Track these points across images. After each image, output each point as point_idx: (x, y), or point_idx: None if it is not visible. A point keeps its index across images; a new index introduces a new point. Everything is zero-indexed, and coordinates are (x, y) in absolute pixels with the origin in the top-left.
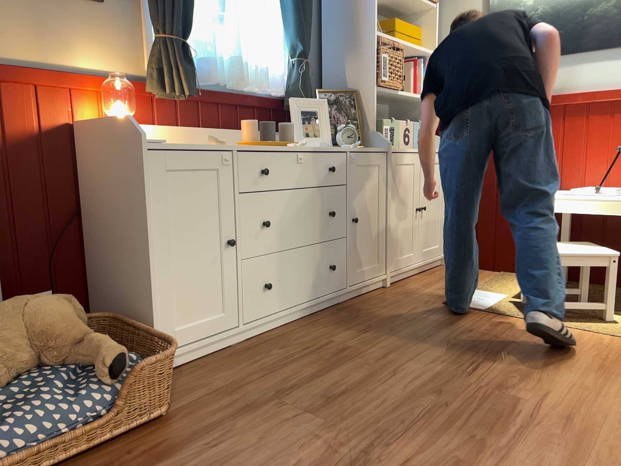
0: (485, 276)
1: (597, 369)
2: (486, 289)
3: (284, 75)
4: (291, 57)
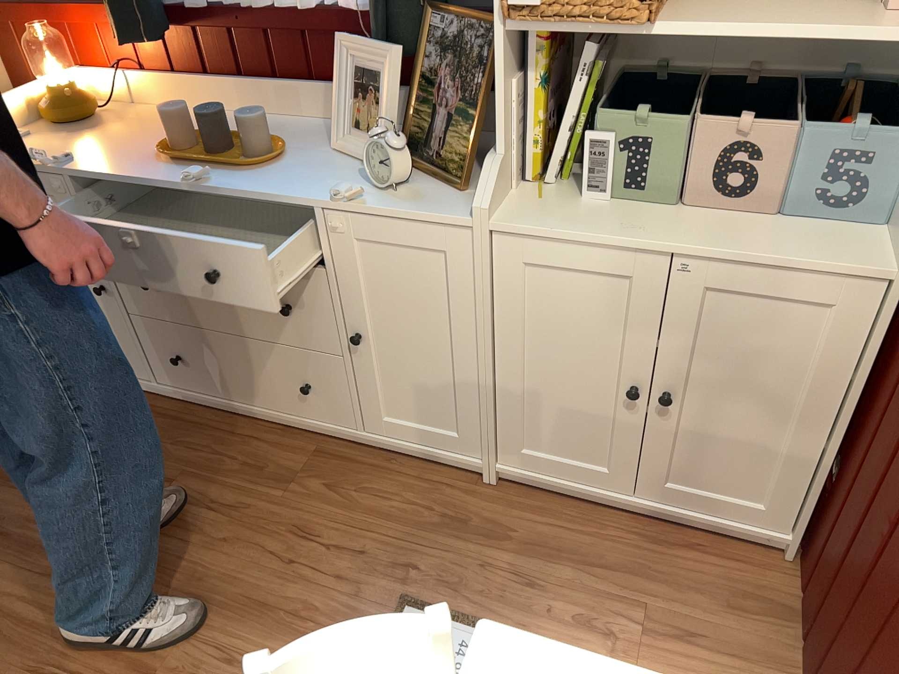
0: None
1: None
2: None
3: None
4: None
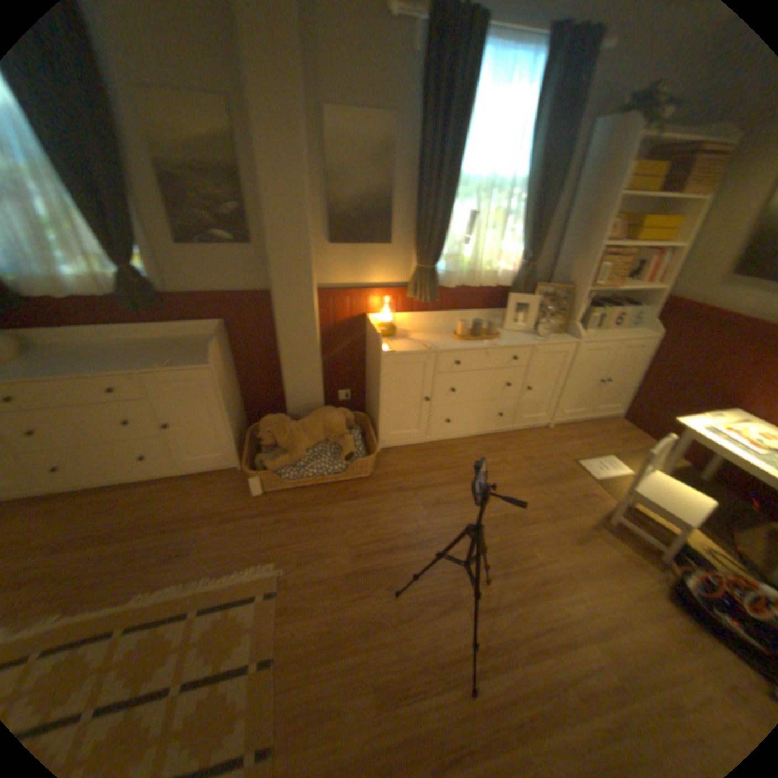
0: (642, 446)
1: (612, 567)
2: (623, 461)
3: (518, 269)
4: (524, 259)
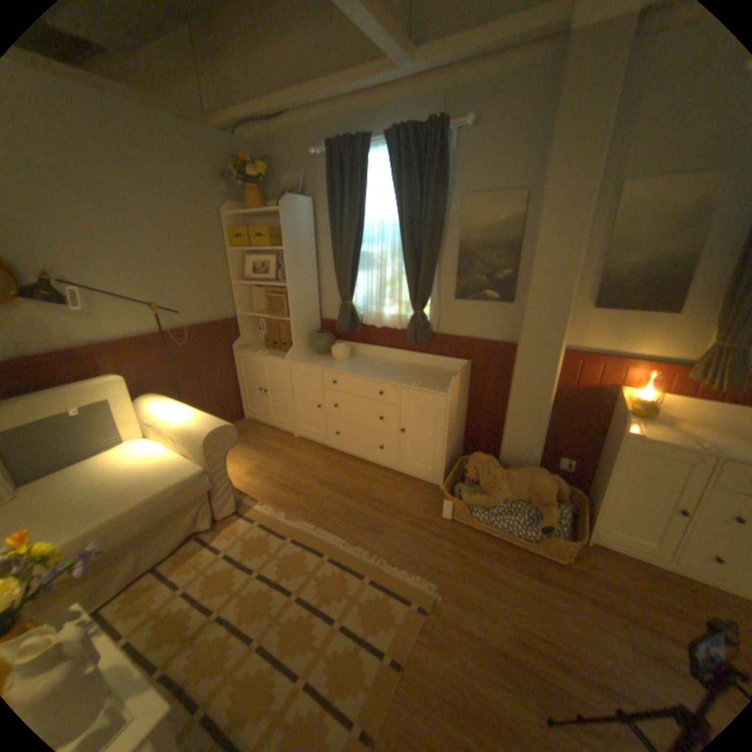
0: None
1: None
2: None
3: None
4: None
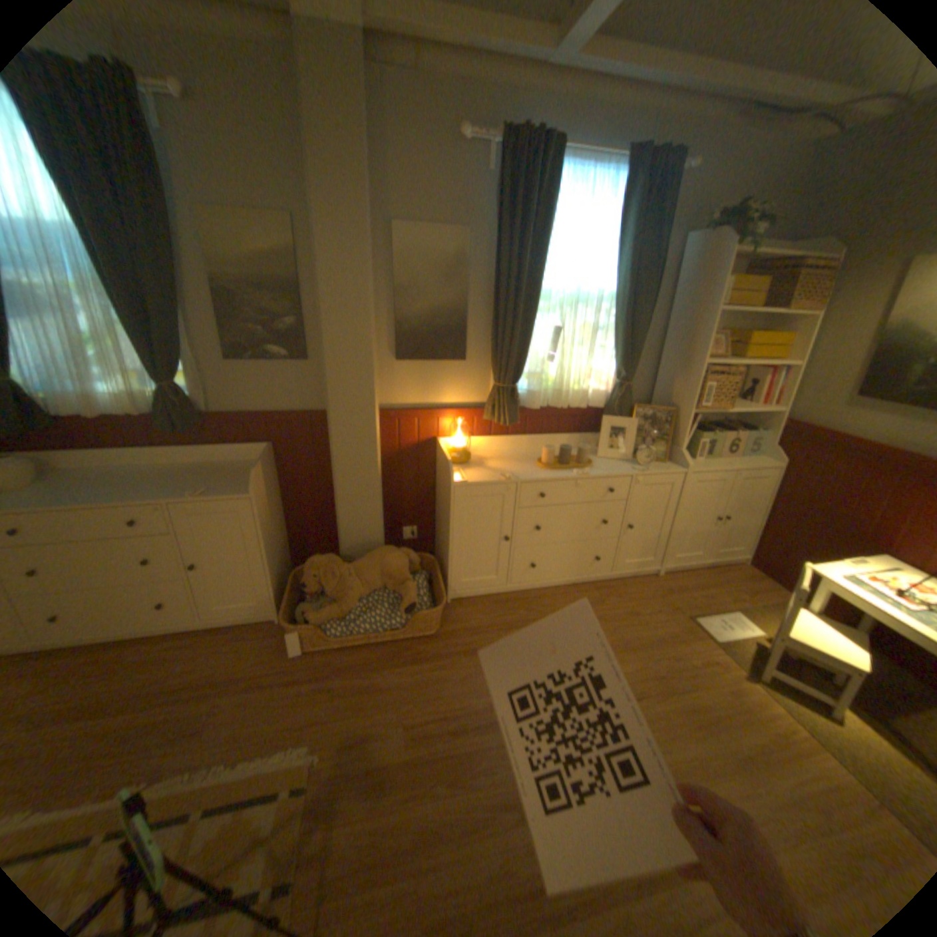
0: (775, 600)
1: (742, 760)
2: (752, 619)
3: (610, 388)
4: (616, 378)
